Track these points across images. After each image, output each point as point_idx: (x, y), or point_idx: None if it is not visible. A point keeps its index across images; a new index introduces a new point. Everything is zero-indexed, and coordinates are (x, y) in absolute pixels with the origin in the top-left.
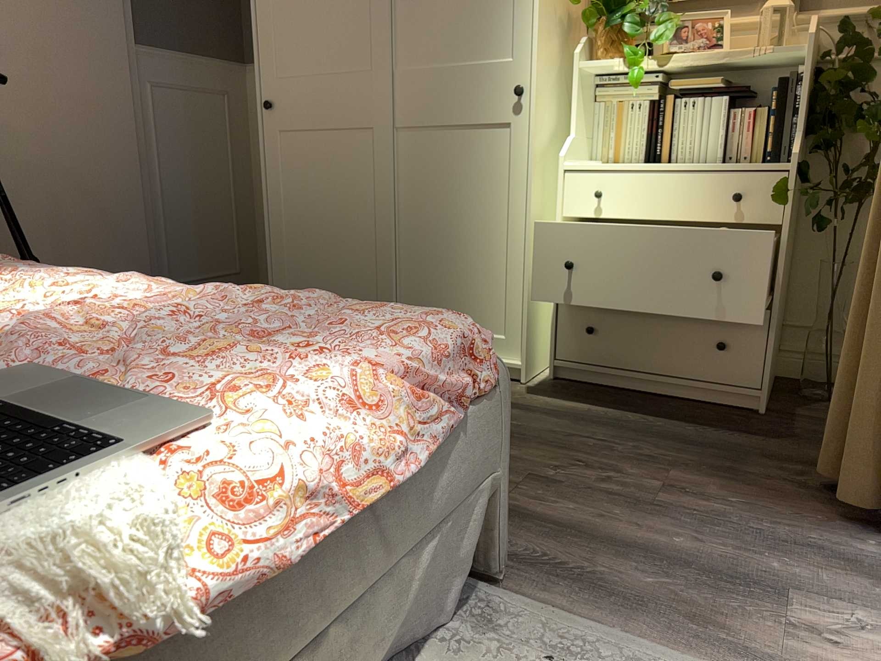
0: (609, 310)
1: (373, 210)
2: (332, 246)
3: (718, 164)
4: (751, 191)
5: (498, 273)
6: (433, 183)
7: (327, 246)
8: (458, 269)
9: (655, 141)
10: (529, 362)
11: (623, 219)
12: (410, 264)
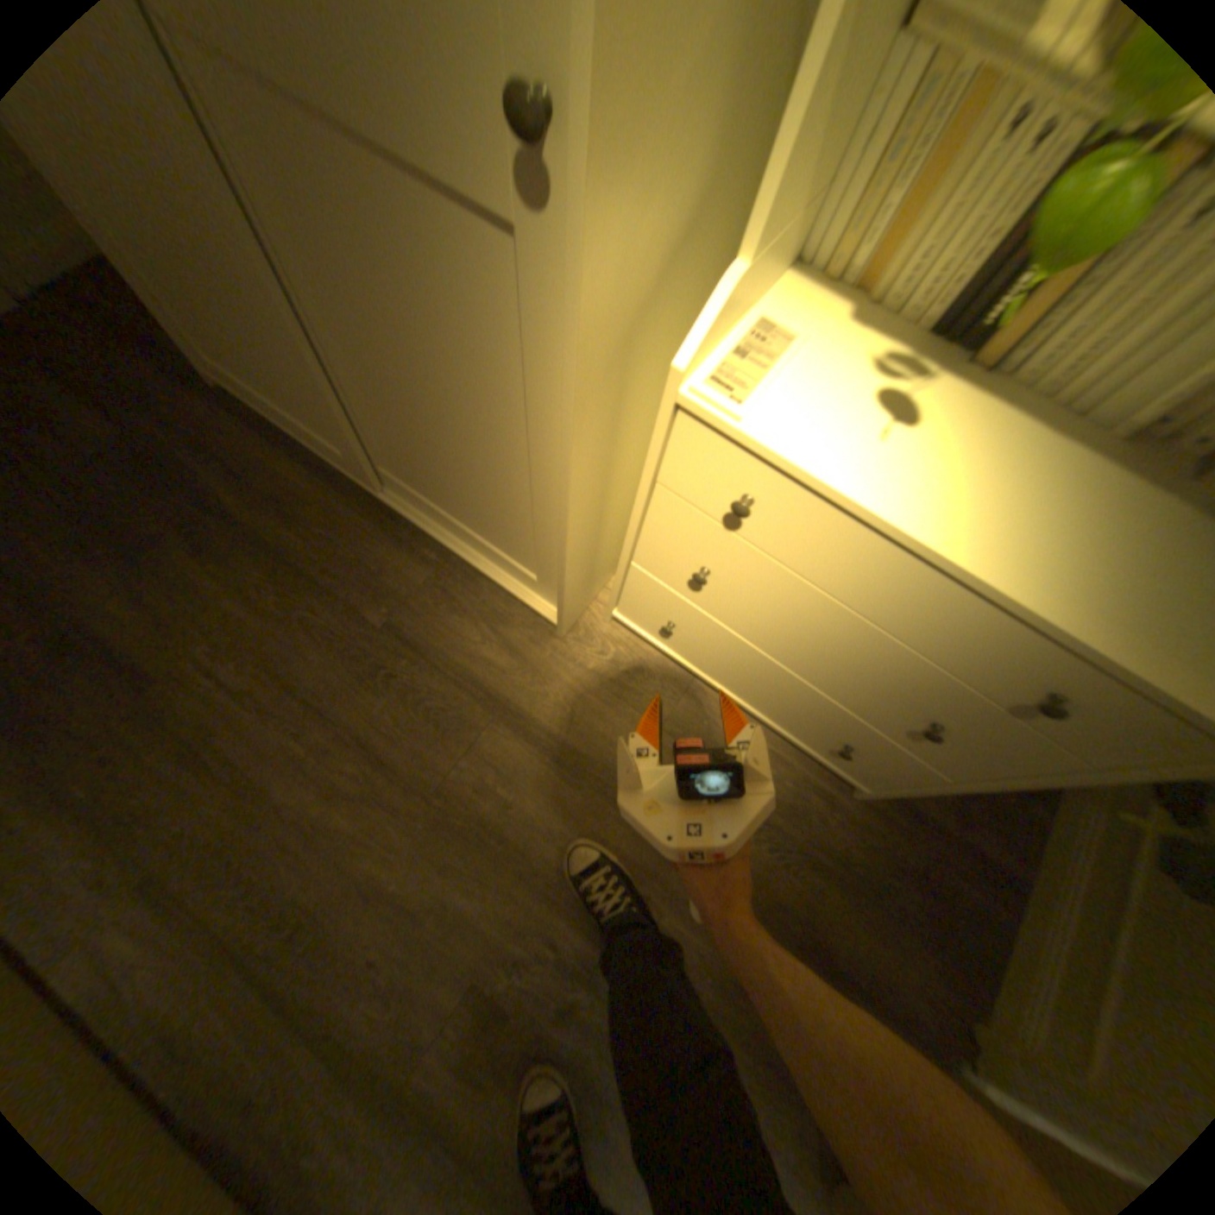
0: (703, 627)
1: (237, 274)
2: (205, 299)
3: (1110, 458)
4: (1104, 715)
5: (518, 512)
6: (347, 280)
7: (195, 293)
8: (450, 466)
9: (1004, 284)
10: (570, 620)
11: (779, 563)
12: (364, 407)
